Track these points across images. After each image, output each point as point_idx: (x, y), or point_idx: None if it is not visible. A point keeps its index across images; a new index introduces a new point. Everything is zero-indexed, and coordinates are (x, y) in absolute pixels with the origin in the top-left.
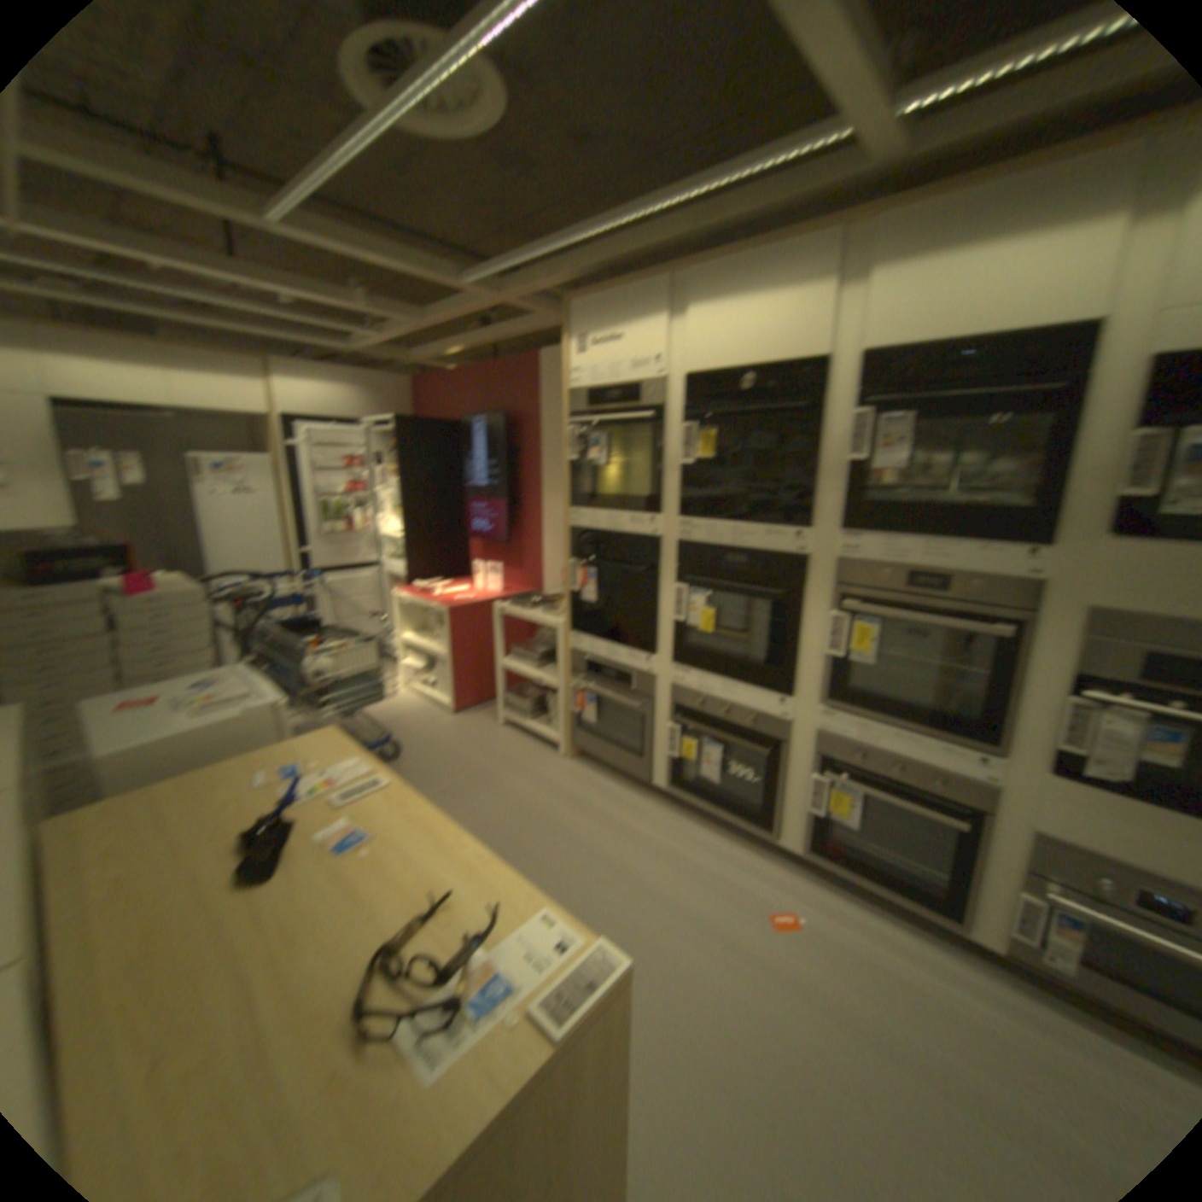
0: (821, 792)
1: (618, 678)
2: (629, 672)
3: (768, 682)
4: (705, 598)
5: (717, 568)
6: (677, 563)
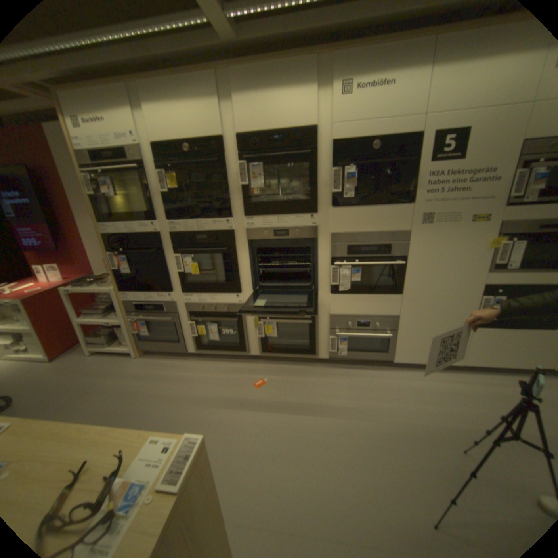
0: (261, 327)
1: (156, 307)
2: (162, 303)
3: (230, 289)
4: (192, 258)
5: (194, 242)
6: (173, 243)
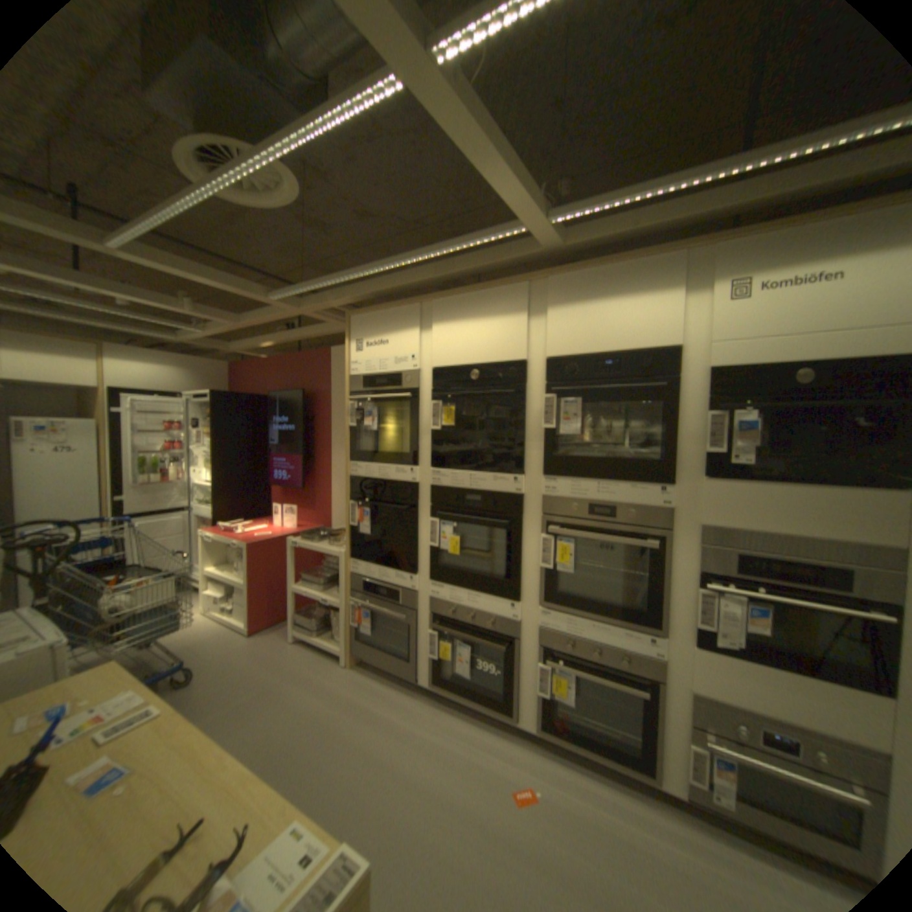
0: (546, 678)
1: (390, 593)
2: (398, 588)
3: (503, 591)
4: (454, 527)
5: (462, 504)
6: (433, 501)
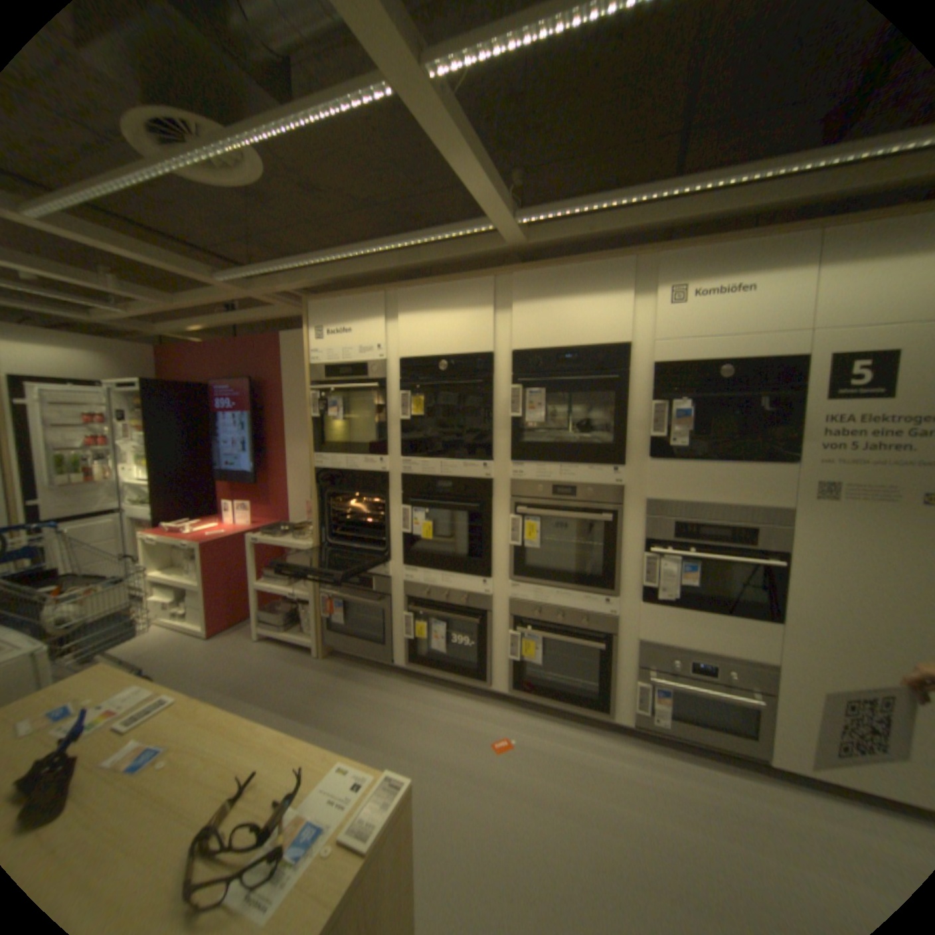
0: (515, 643)
1: (362, 581)
2: (371, 576)
3: (474, 569)
4: (426, 513)
5: (433, 491)
6: (404, 489)
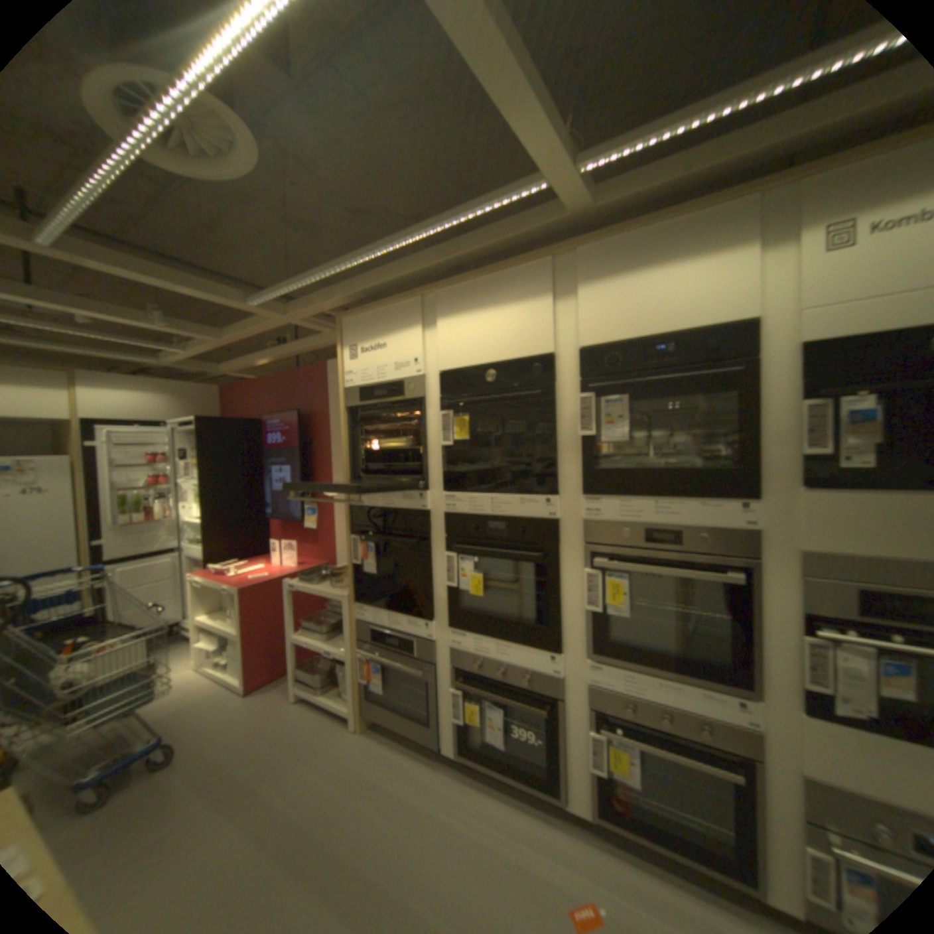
0: (600, 750)
1: (402, 644)
2: (411, 637)
3: (539, 640)
4: (475, 562)
5: (482, 534)
6: (447, 531)
